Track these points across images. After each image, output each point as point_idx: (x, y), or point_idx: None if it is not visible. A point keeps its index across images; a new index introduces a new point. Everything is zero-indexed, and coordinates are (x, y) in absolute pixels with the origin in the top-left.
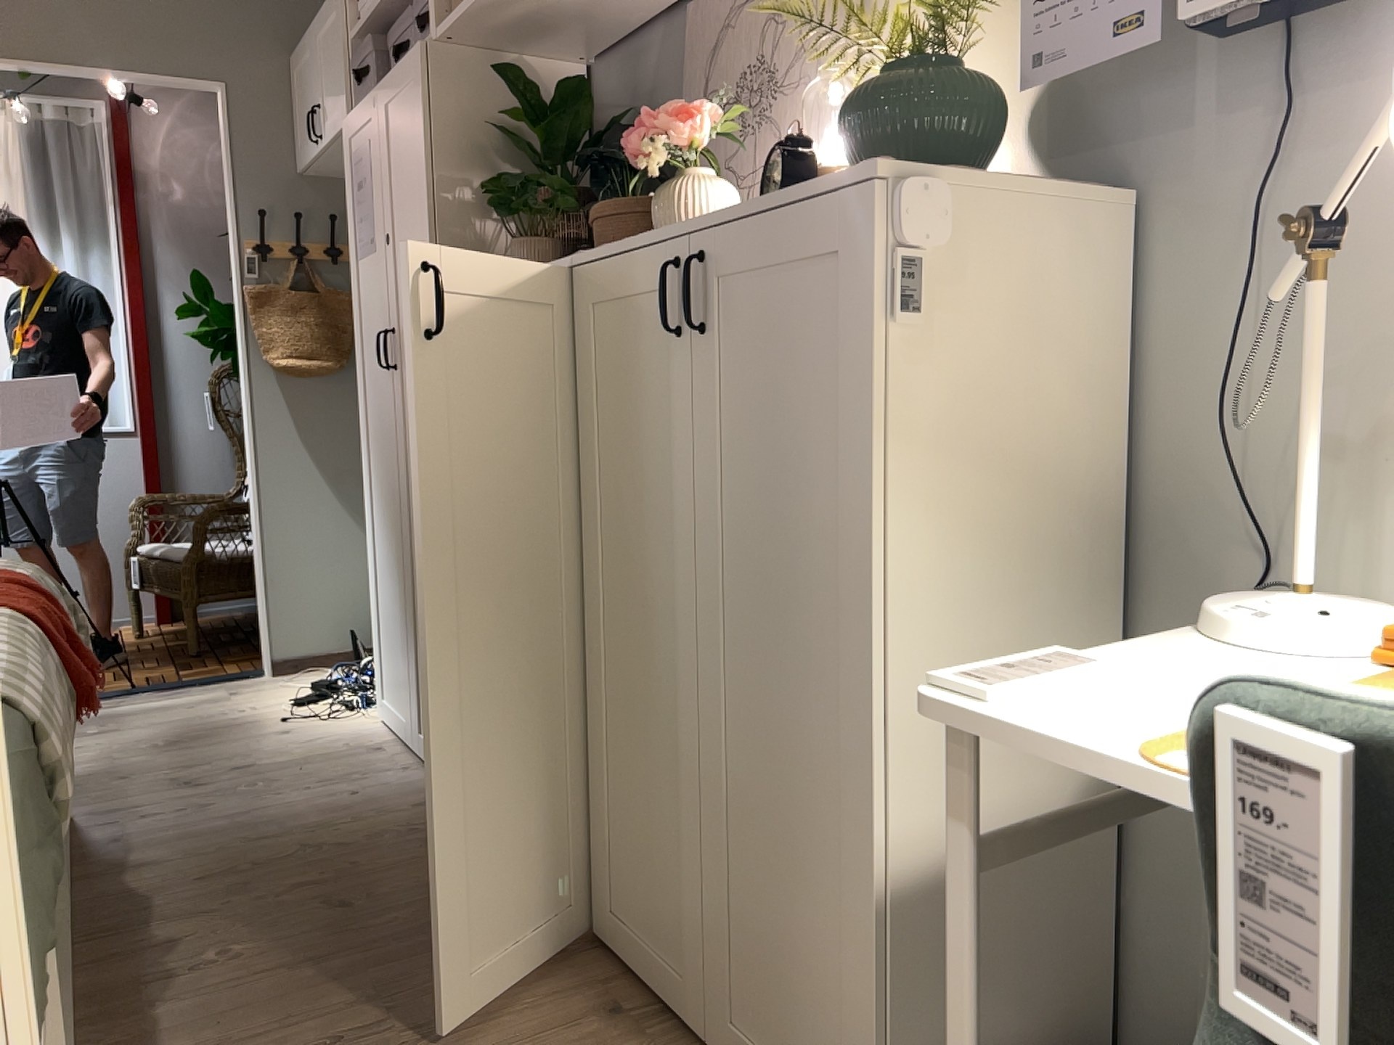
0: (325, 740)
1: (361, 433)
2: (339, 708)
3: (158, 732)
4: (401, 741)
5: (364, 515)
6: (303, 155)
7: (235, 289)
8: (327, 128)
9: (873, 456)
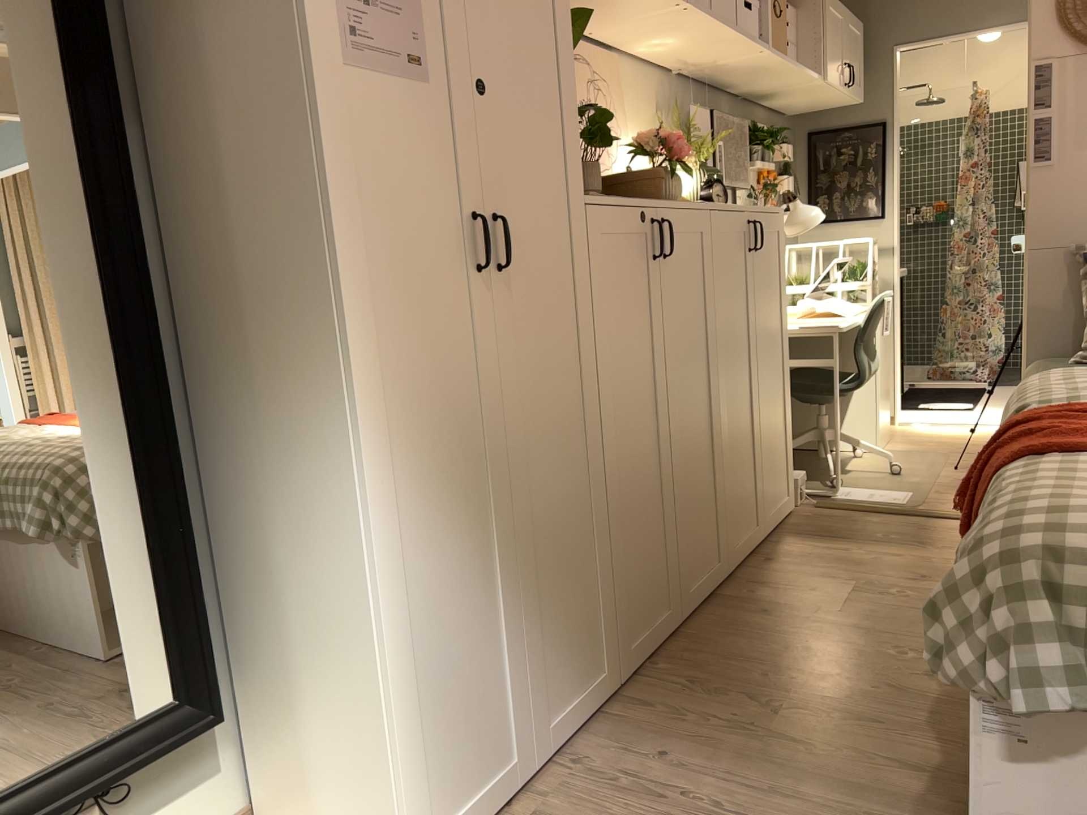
0: None
1: (351, 393)
2: None
3: None
4: None
5: (360, 552)
6: None
7: None
8: None
9: (782, 284)
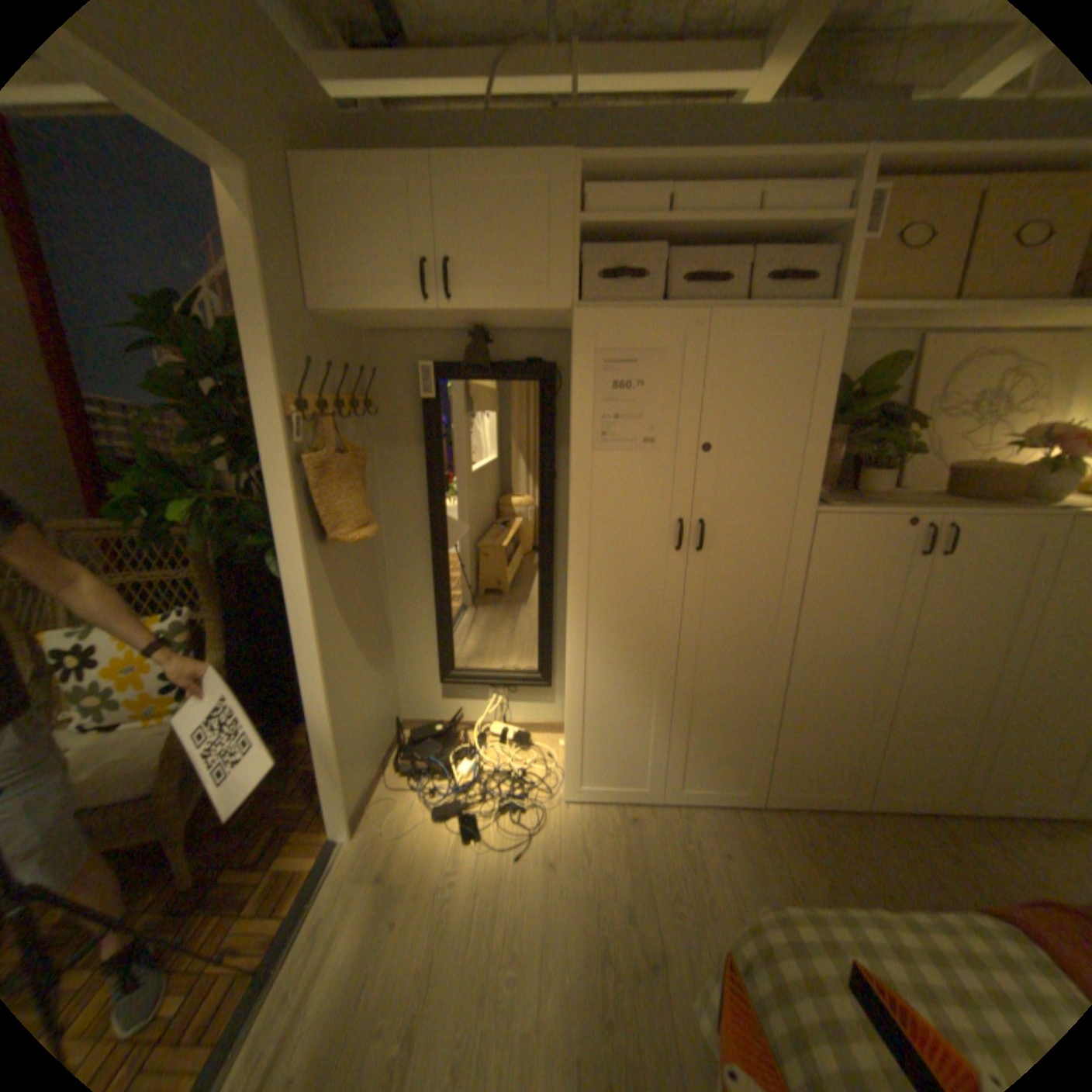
0: (589, 846)
1: (575, 599)
2: (510, 819)
3: (461, 974)
4: (624, 806)
5: (568, 663)
6: (351, 299)
7: (276, 460)
8: (482, 298)
9: None
